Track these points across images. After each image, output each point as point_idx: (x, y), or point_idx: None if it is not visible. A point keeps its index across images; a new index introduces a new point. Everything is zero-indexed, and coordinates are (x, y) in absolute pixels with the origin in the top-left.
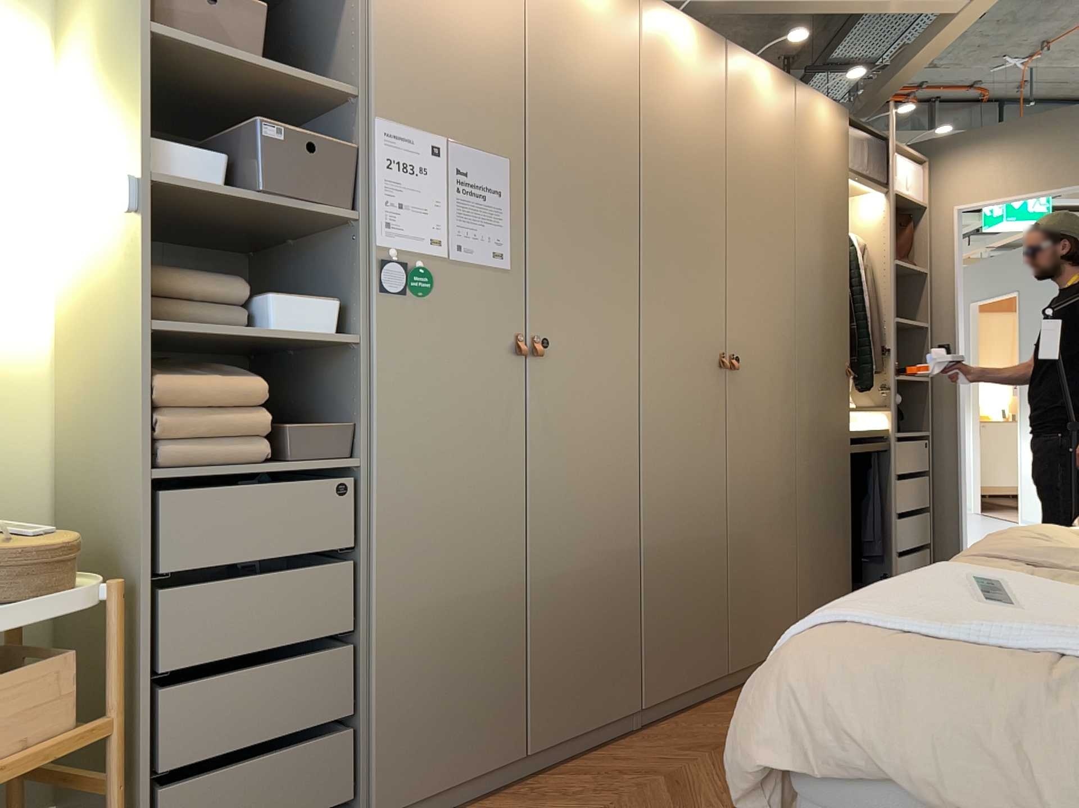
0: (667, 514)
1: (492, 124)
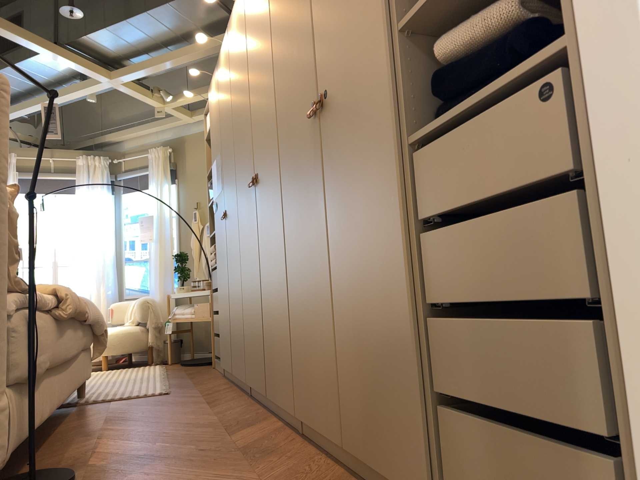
0: (247, 279)
1: (221, 146)
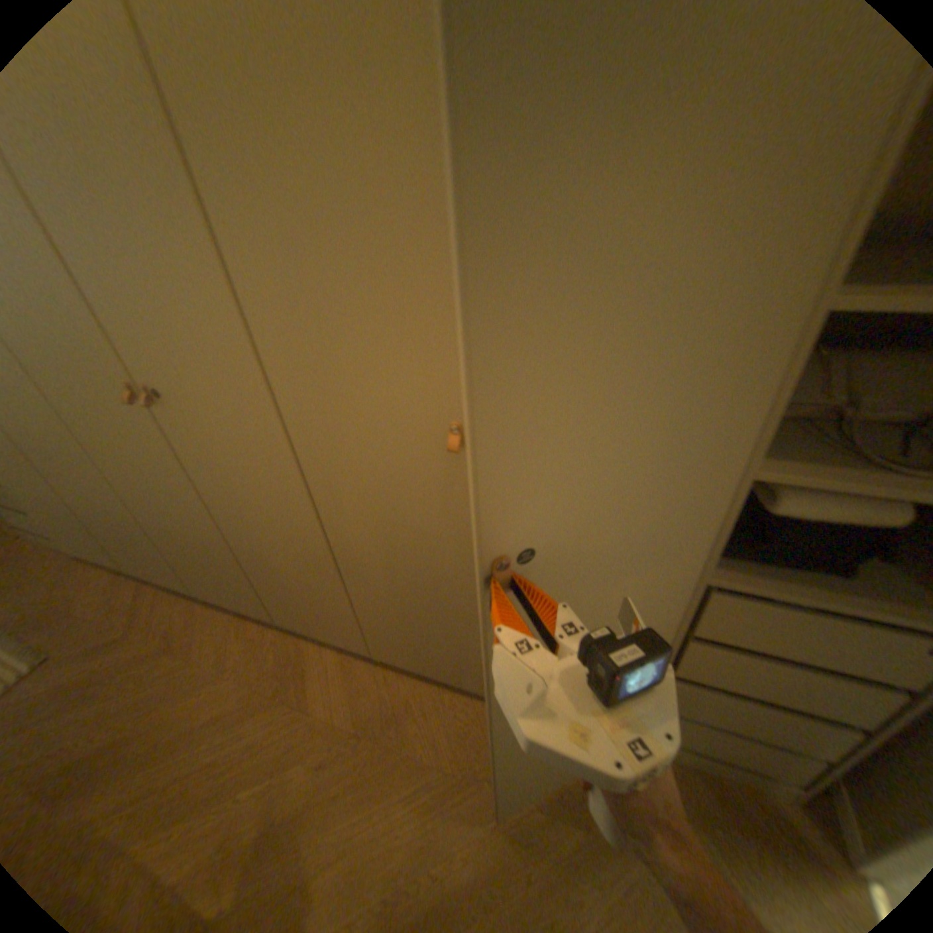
0: (141, 510)
1: None
